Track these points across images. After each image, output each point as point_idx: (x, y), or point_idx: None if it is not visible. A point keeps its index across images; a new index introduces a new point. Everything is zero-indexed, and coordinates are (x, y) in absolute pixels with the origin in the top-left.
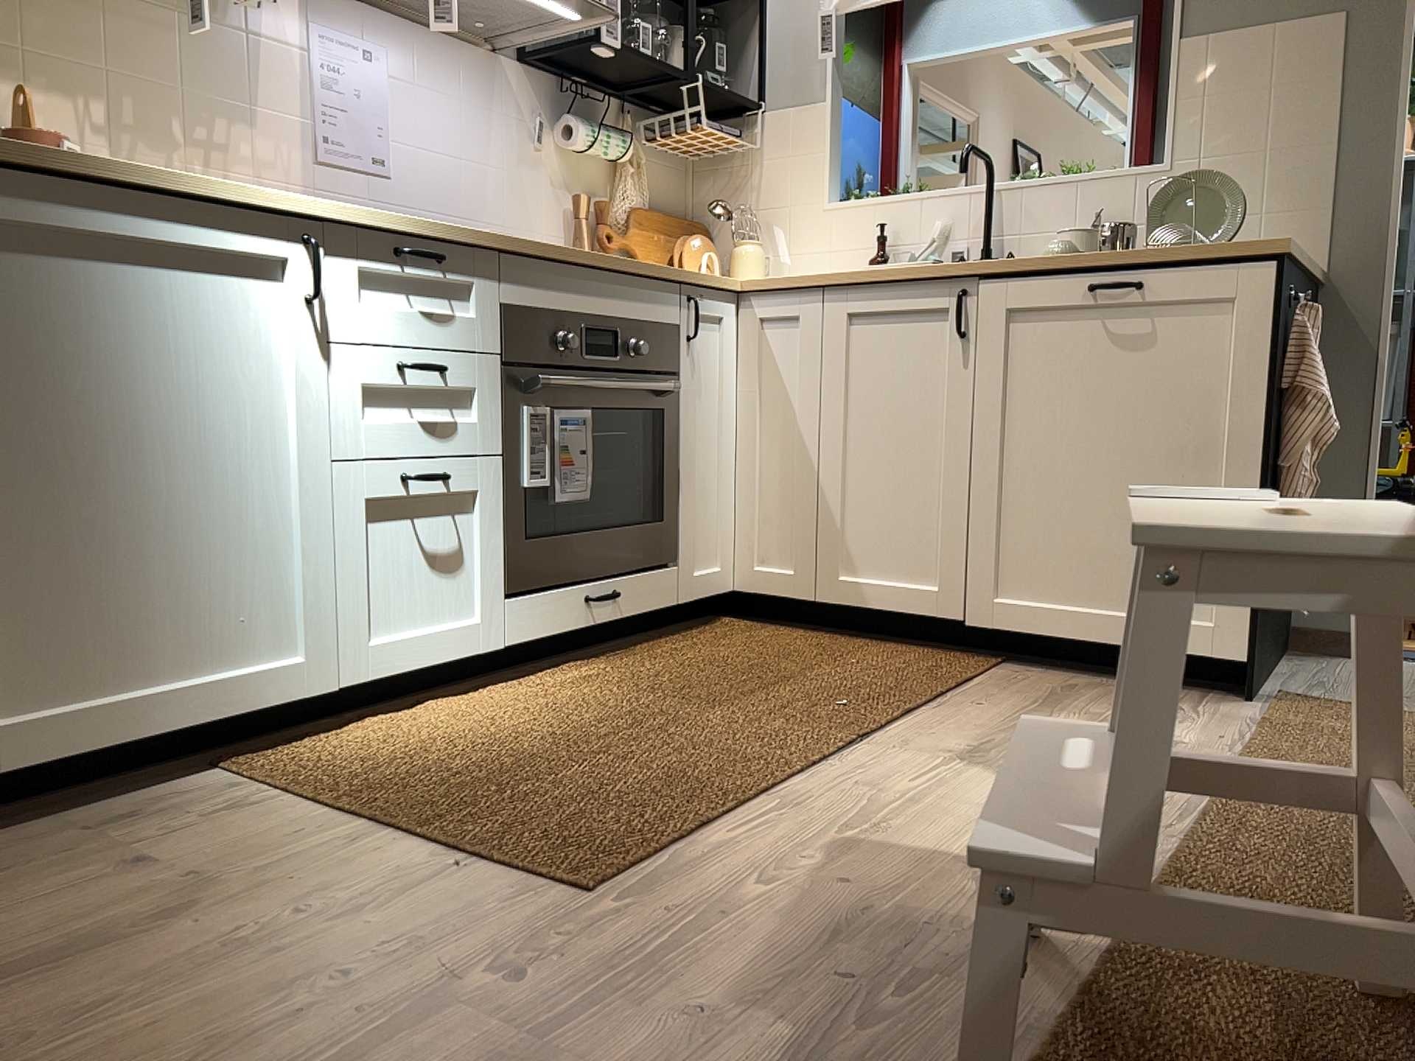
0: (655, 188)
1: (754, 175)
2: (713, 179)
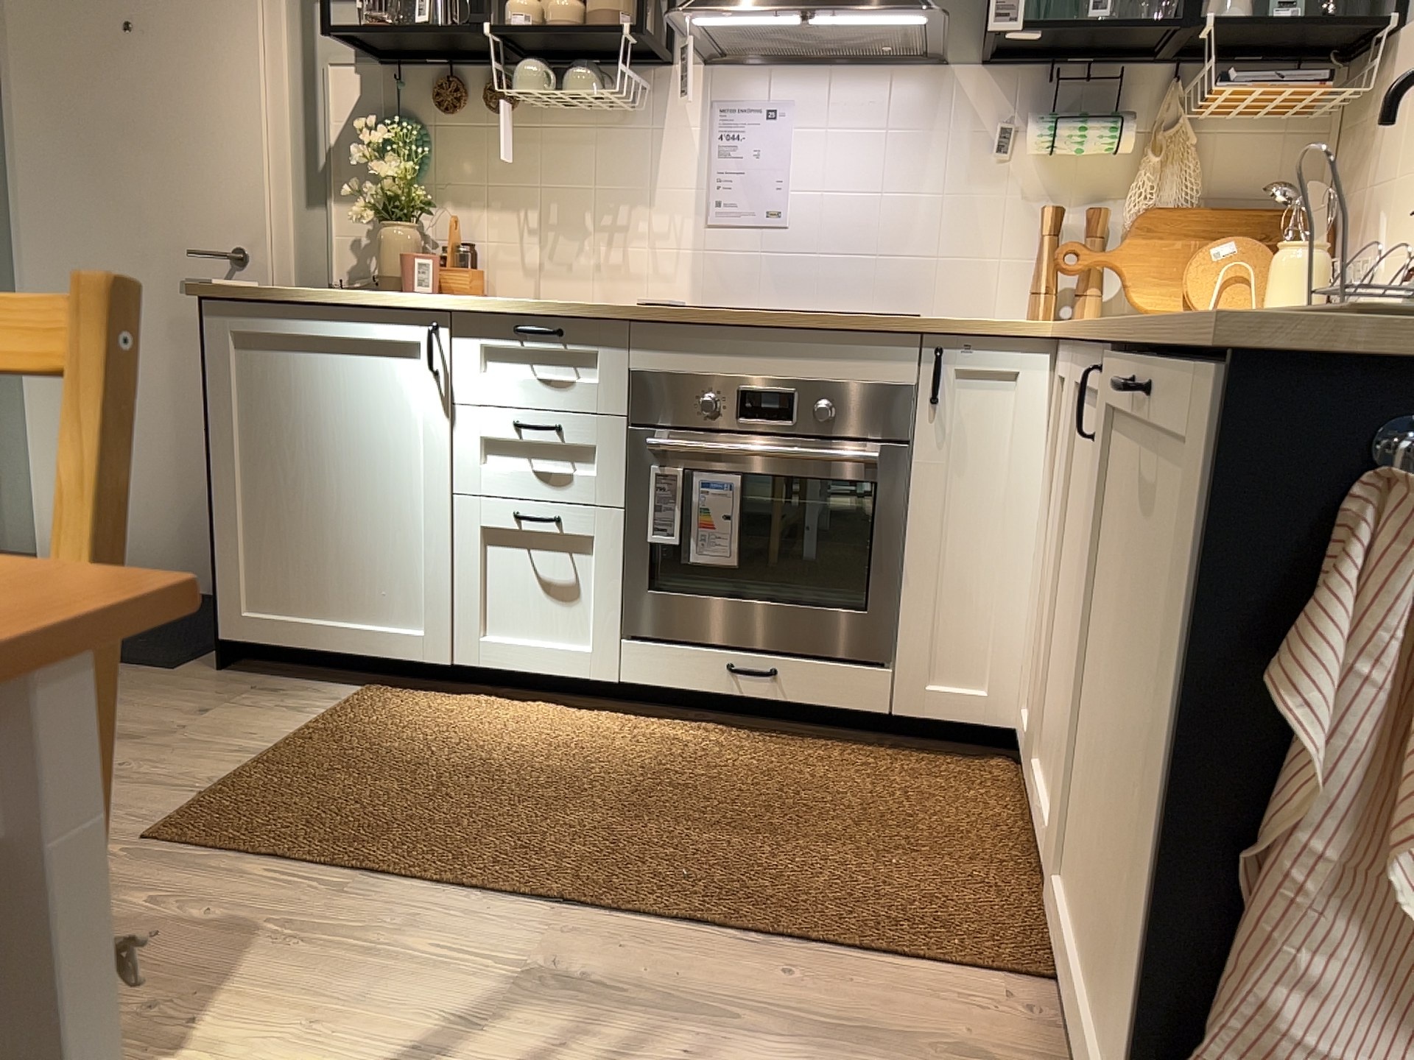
0: (1232, 176)
1: (1368, 137)
2: (1340, 149)
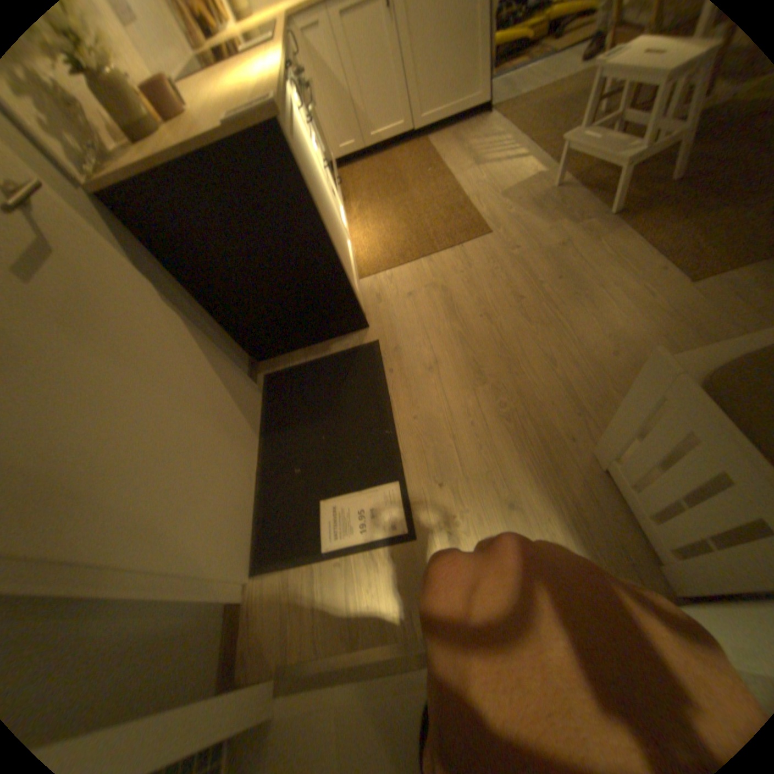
0: None
1: None
2: None
